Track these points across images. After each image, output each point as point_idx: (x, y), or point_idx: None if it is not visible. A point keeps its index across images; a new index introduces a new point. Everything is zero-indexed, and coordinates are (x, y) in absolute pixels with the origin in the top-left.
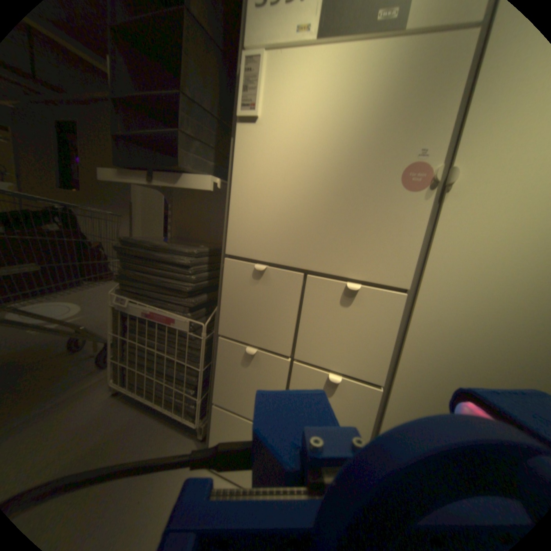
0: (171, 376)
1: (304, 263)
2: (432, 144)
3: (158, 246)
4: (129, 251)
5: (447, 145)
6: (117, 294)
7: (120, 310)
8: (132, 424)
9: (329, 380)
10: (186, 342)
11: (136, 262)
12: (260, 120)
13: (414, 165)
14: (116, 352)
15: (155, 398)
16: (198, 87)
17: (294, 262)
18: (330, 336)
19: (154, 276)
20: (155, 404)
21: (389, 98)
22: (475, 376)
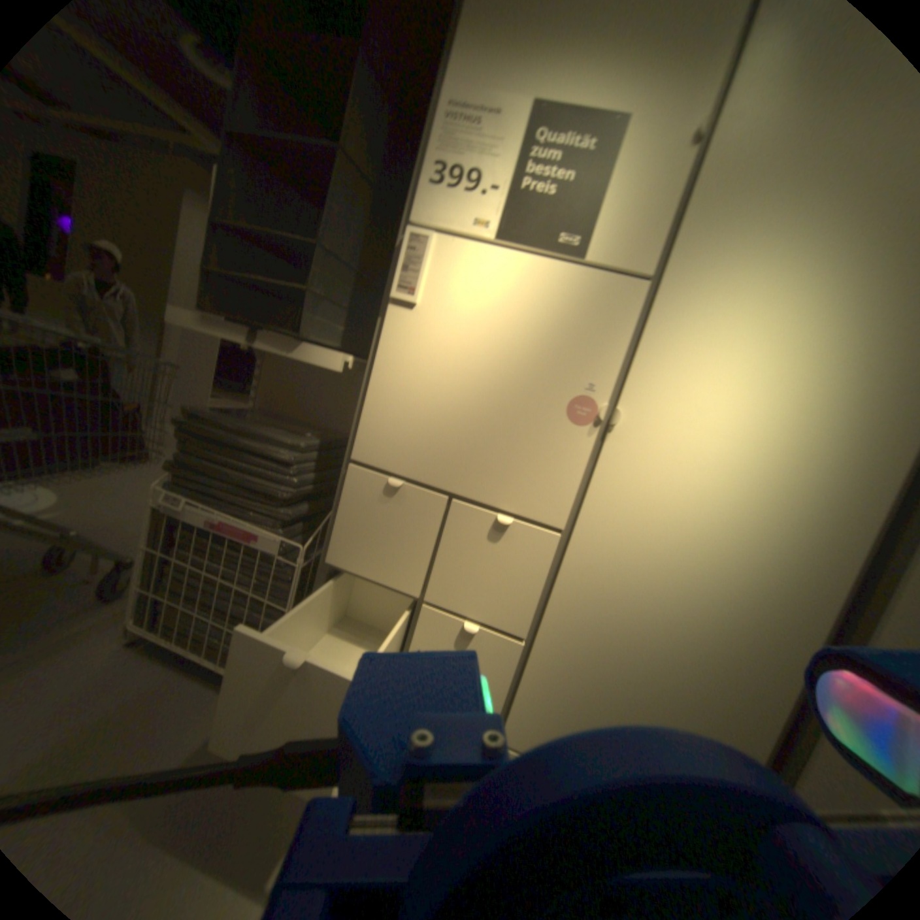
0: (238, 617)
1: (450, 485)
2: (599, 380)
3: (247, 428)
4: (200, 428)
5: (613, 384)
6: (166, 488)
7: (169, 513)
8: (163, 687)
9: (463, 630)
10: (270, 569)
11: (207, 445)
12: (419, 308)
13: (580, 398)
14: (149, 576)
15: (206, 649)
16: (340, 236)
17: (439, 481)
18: (471, 576)
19: (234, 470)
20: (204, 658)
21: (563, 323)
22: (619, 631)
